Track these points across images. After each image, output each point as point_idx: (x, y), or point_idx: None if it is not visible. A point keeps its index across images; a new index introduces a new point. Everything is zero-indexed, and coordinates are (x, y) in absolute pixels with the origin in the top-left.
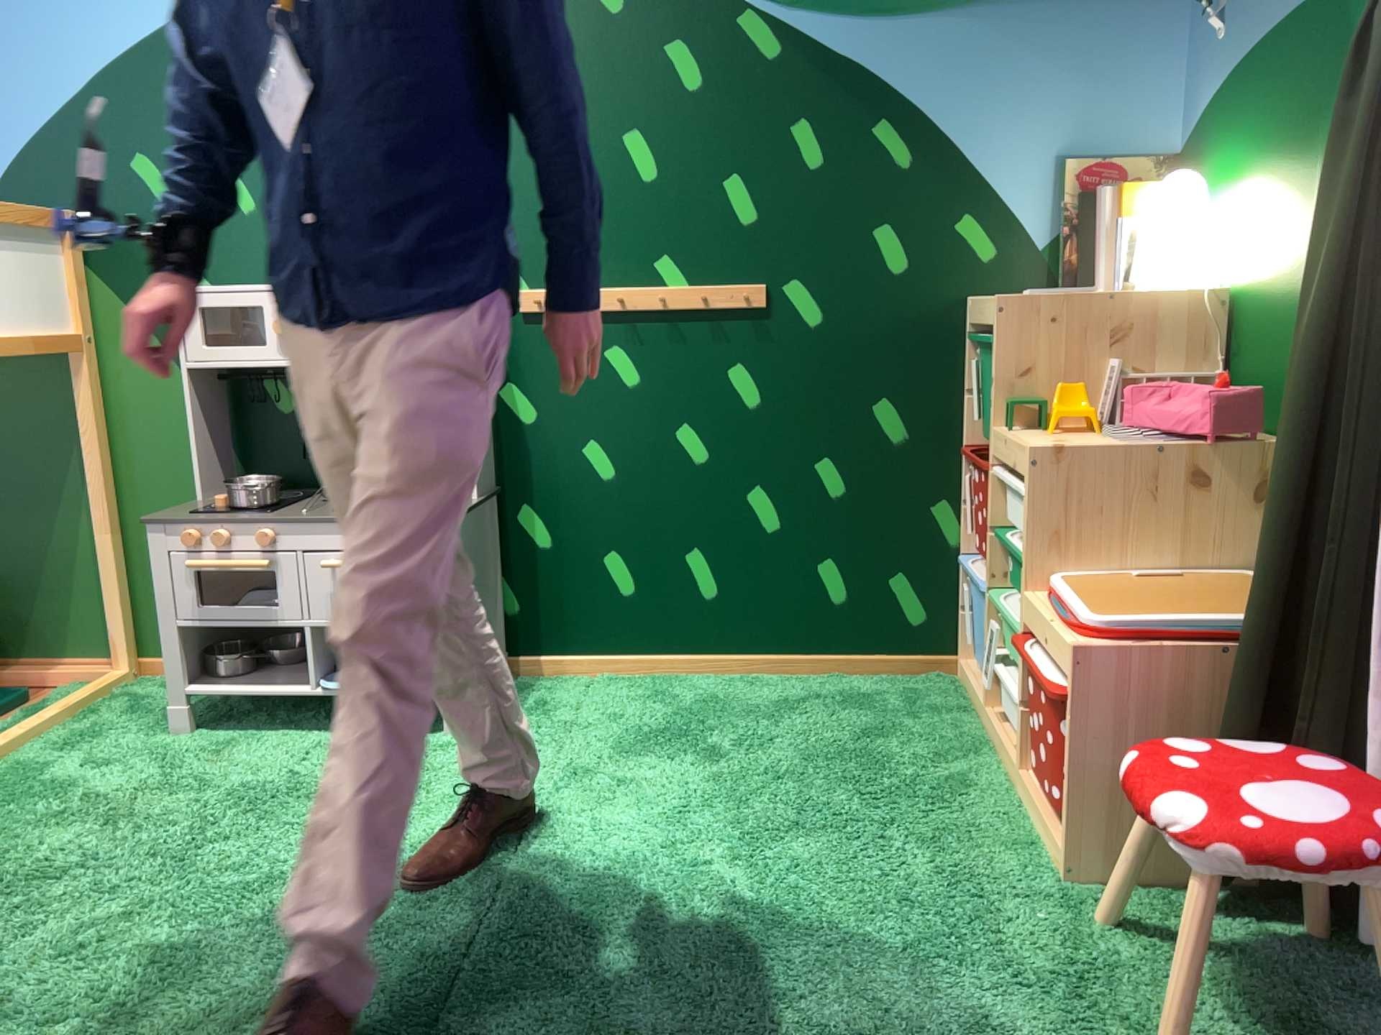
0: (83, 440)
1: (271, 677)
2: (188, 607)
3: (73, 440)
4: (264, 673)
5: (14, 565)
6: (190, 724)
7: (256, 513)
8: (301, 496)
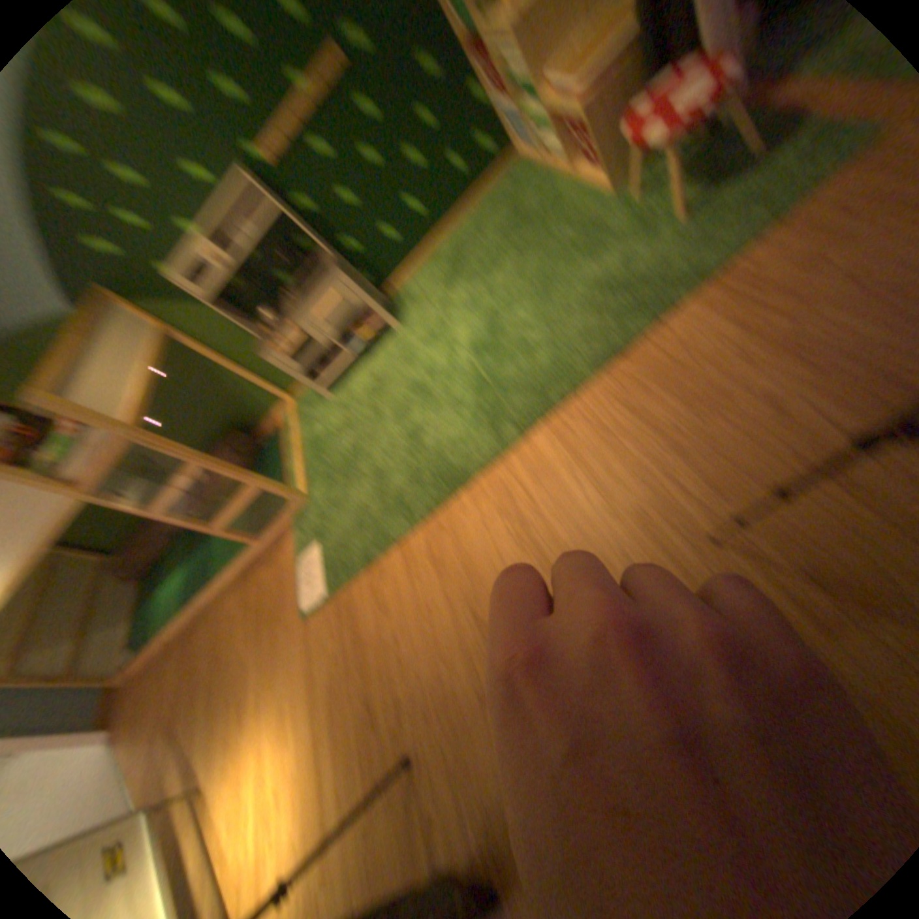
0: (192, 351)
1: (328, 359)
2: (287, 363)
3: (190, 354)
4: (324, 359)
5: (224, 401)
6: (323, 390)
7: (272, 319)
8: (271, 301)
